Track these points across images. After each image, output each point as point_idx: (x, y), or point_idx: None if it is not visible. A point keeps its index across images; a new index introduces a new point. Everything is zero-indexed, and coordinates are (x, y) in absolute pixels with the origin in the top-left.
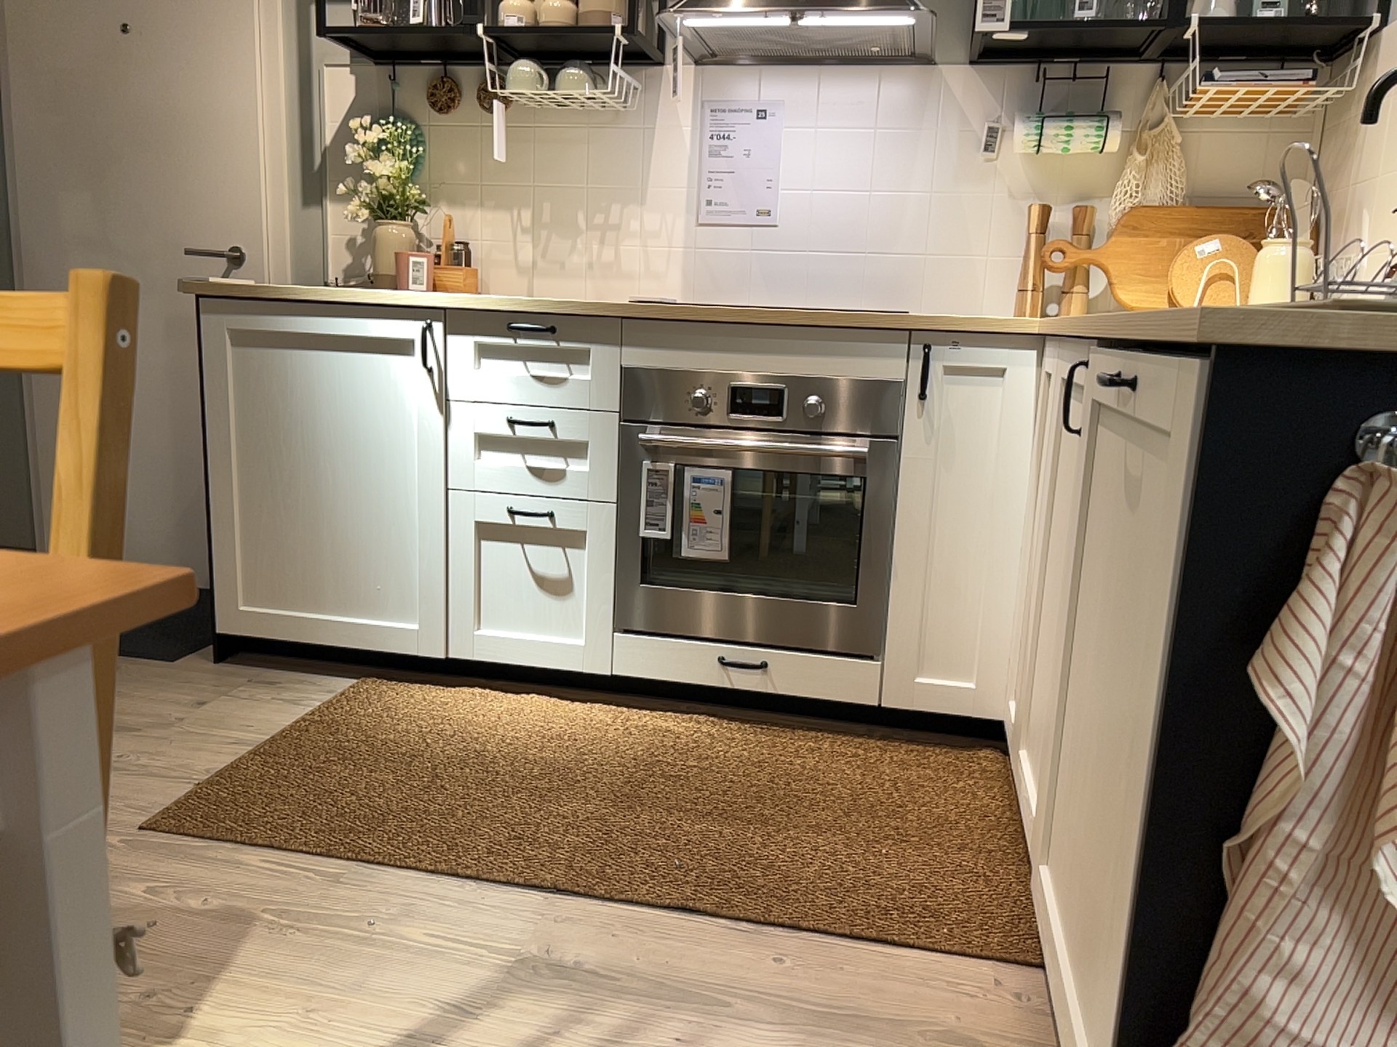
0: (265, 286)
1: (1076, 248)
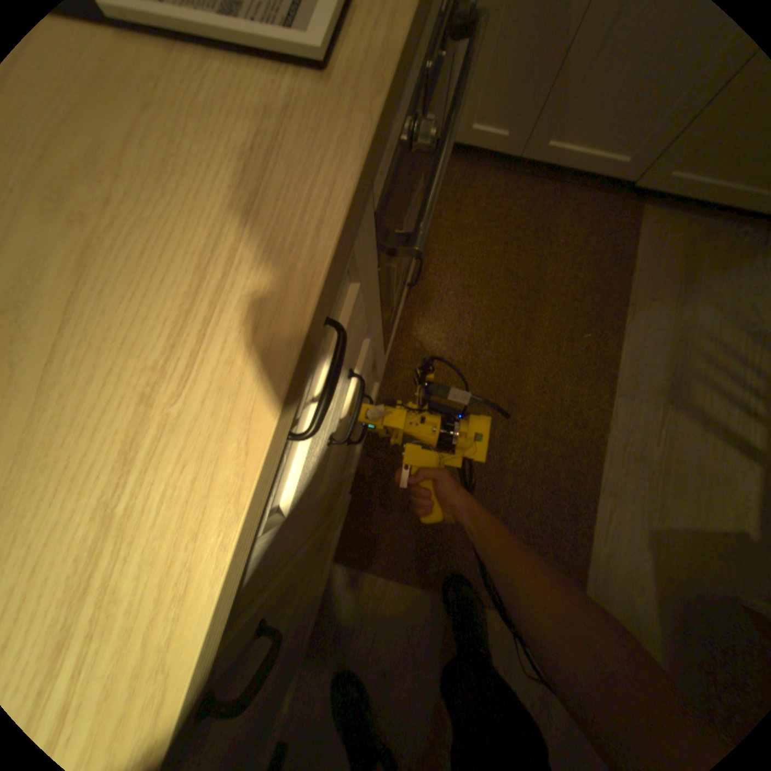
0: None
1: None
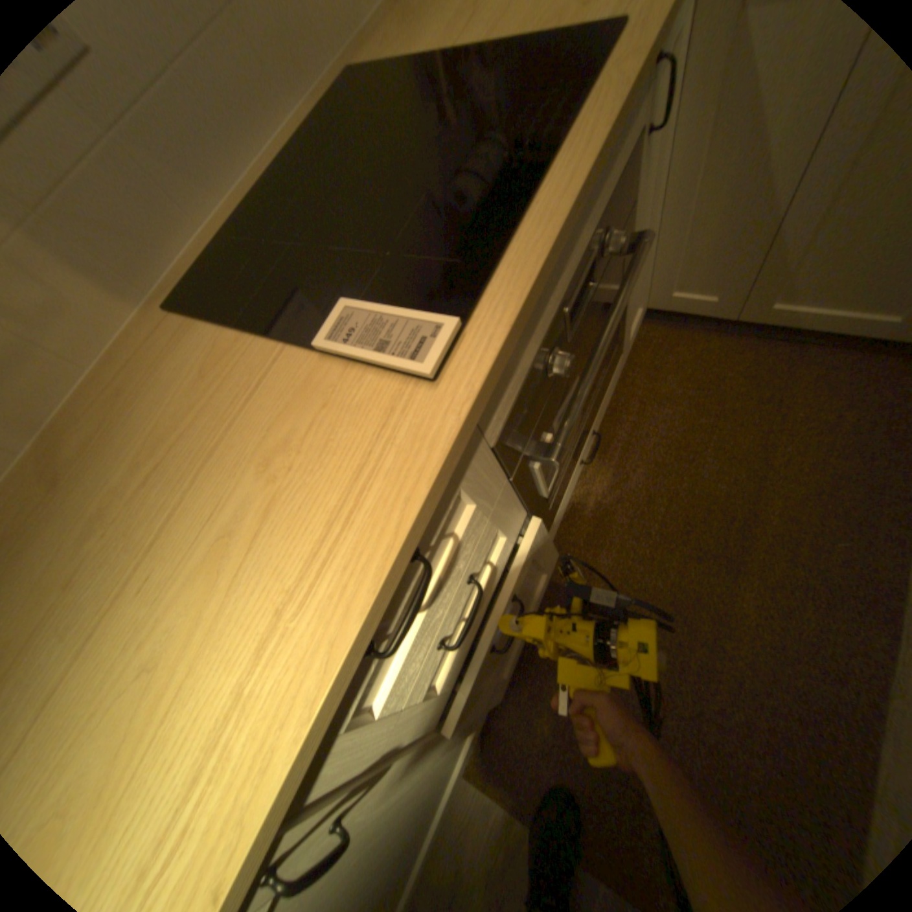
0: None
1: None
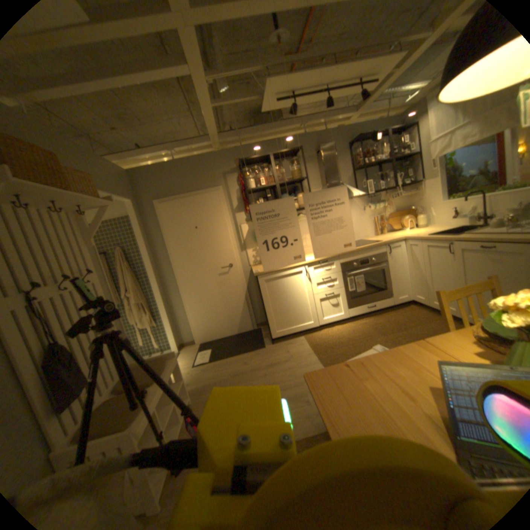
0: (266, 268)
1: (381, 221)
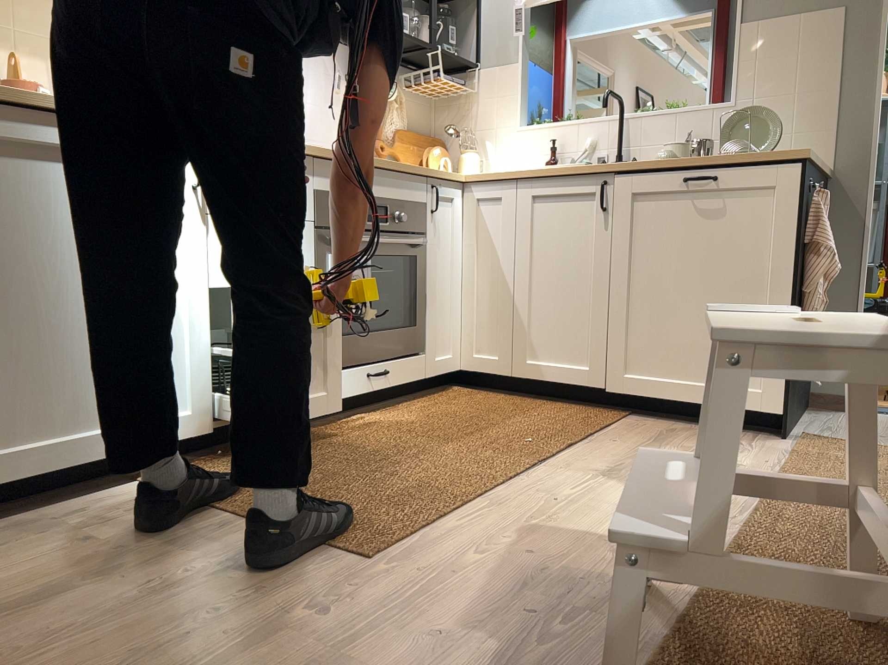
0: None
1: None
